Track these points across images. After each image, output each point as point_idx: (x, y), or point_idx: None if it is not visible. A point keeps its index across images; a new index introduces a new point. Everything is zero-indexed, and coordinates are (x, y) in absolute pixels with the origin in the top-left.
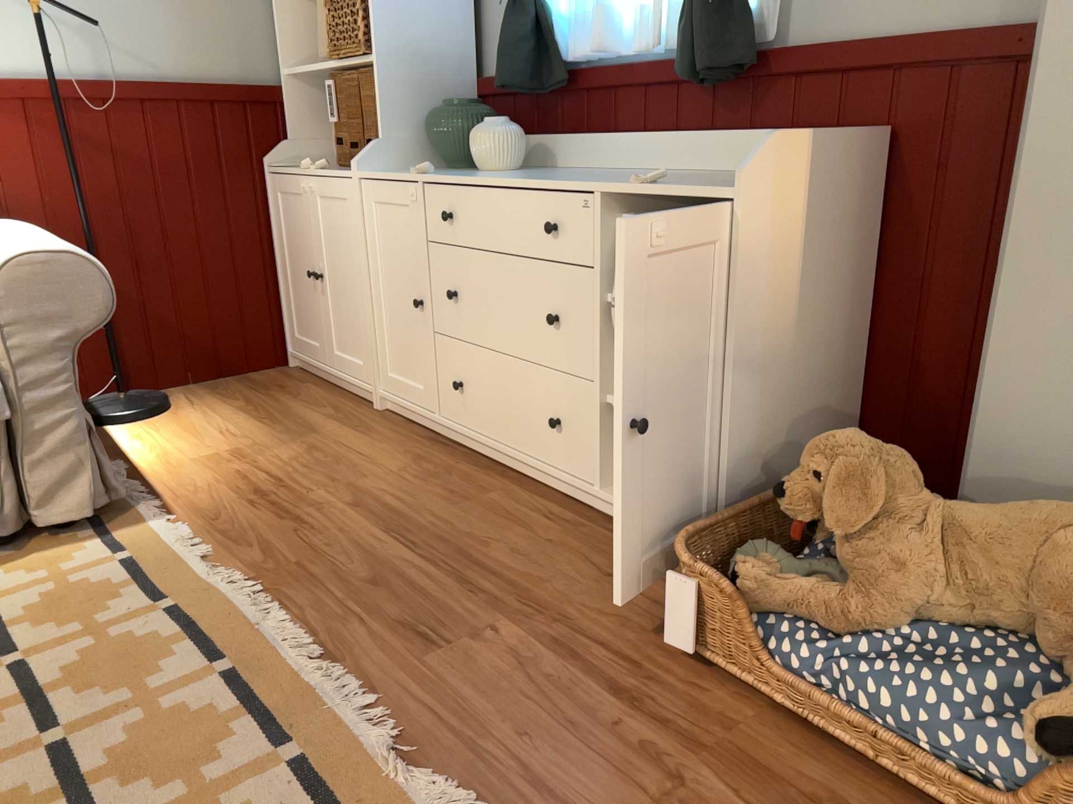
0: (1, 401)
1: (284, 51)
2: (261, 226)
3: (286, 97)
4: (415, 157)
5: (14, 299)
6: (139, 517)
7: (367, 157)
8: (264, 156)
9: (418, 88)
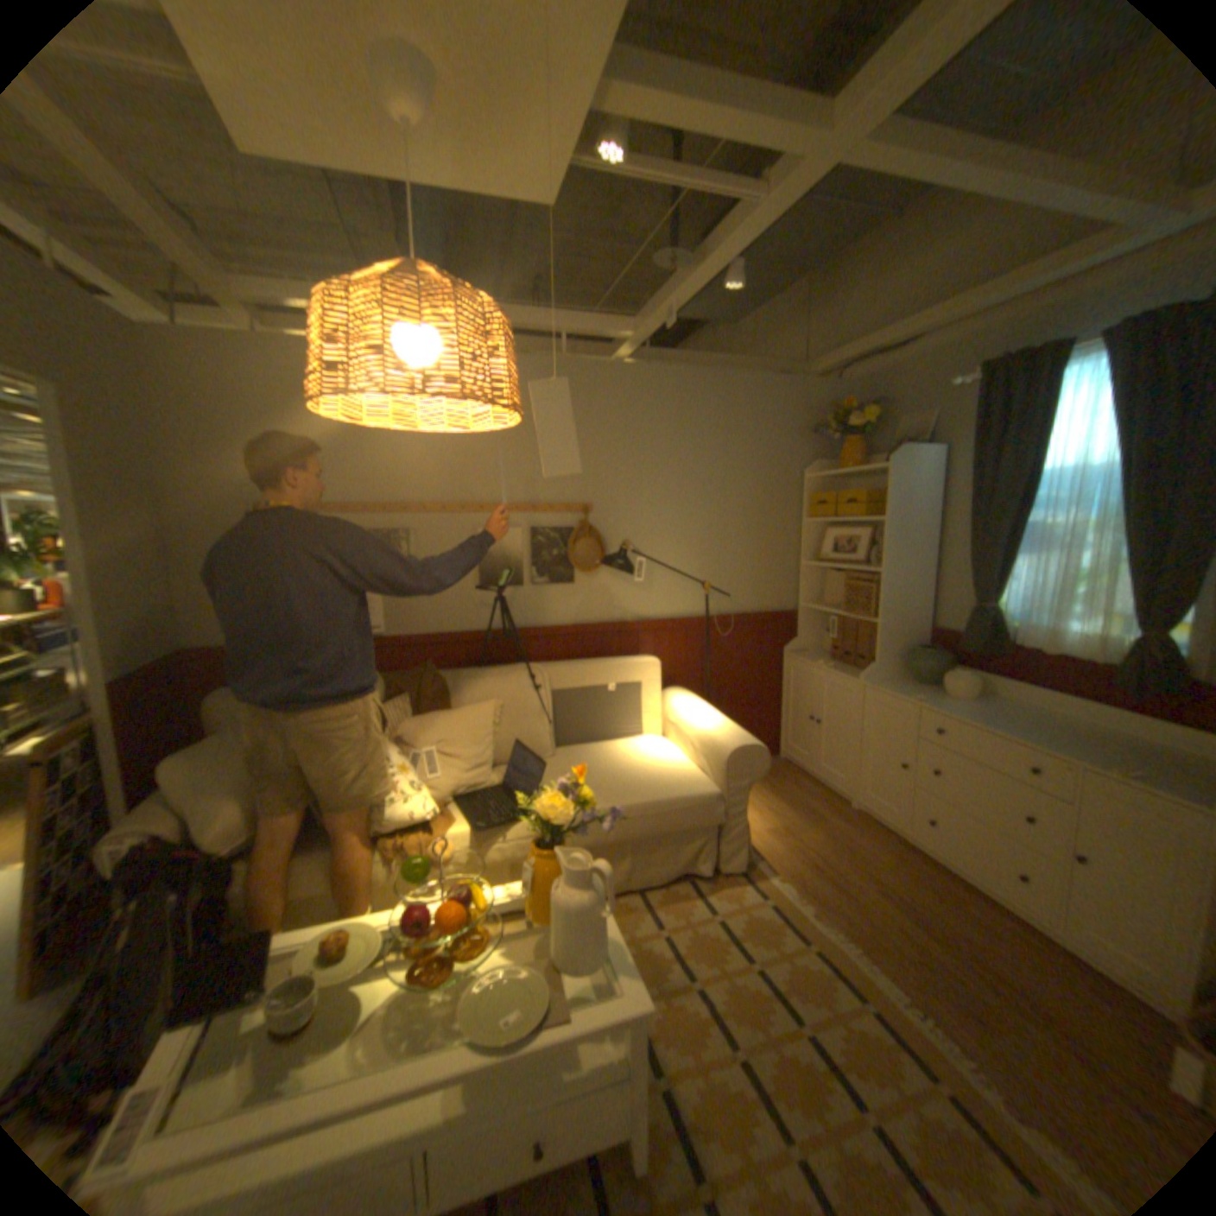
0: (723, 815)
1: (802, 593)
2: (777, 681)
3: (800, 615)
4: (895, 672)
5: (734, 767)
6: (763, 874)
7: (870, 674)
8: (784, 645)
9: (901, 635)
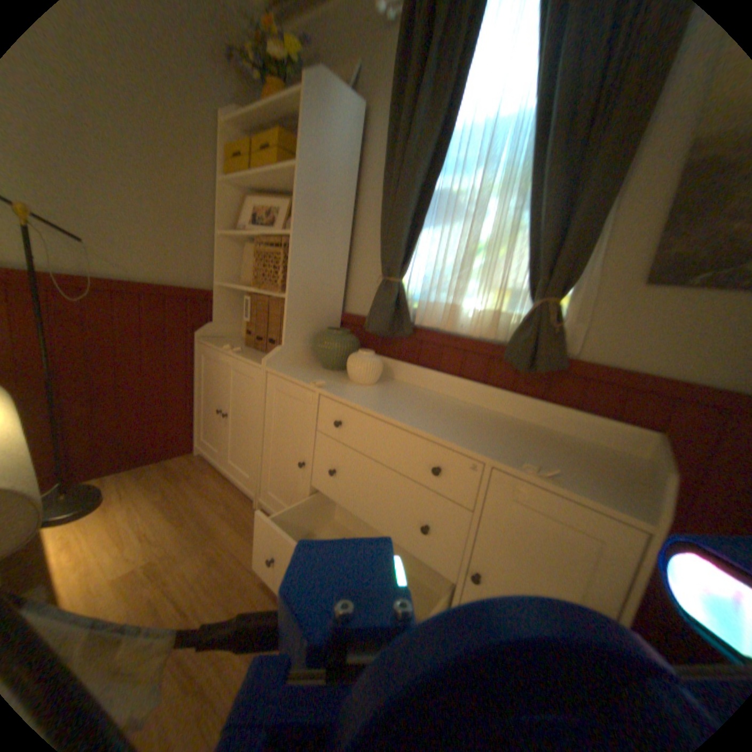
0: None
1: (219, 269)
2: (188, 370)
3: (216, 295)
4: (304, 356)
5: None
6: None
7: (275, 356)
8: (196, 329)
9: (312, 314)
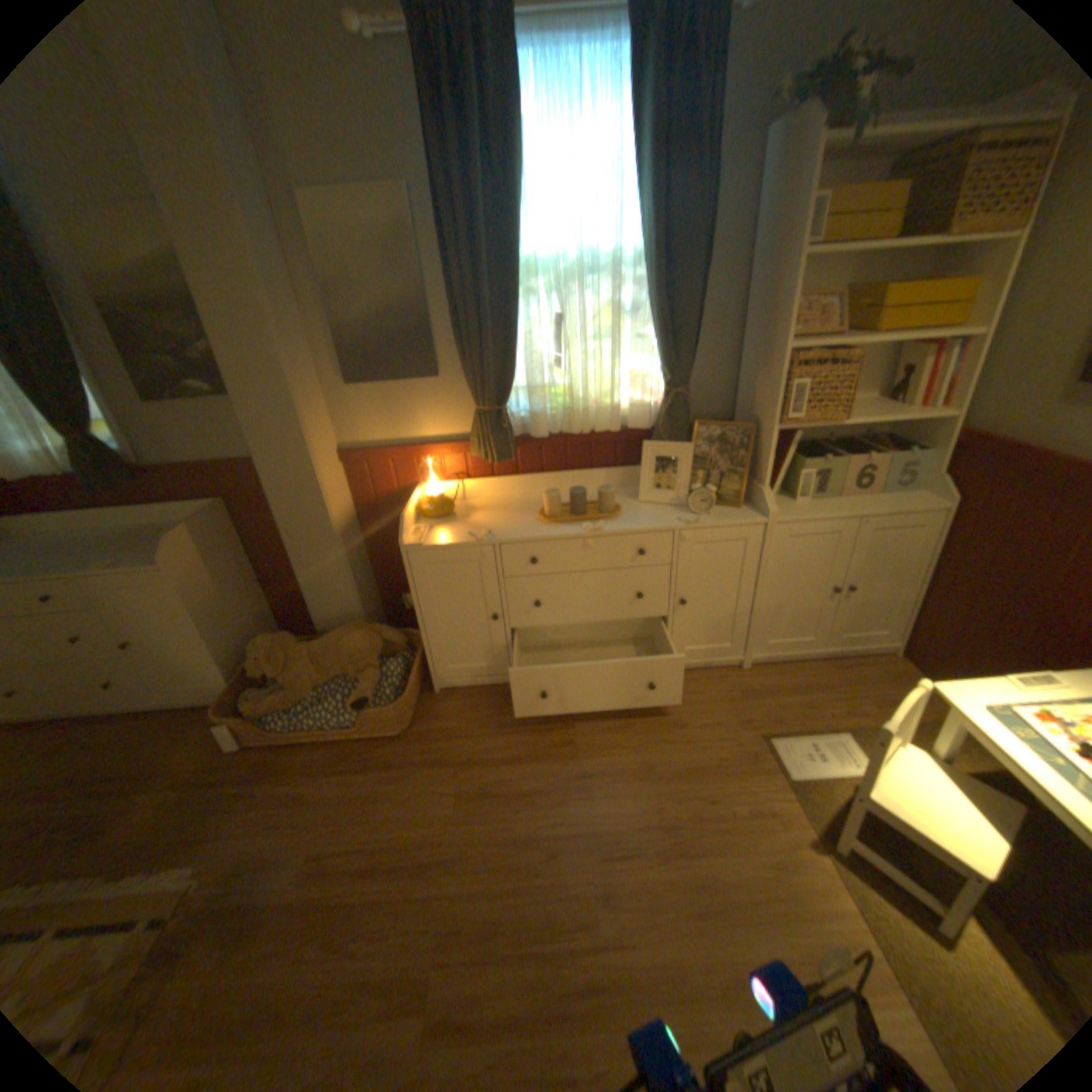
0: None
1: None
2: None
3: None
4: None
5: None
6: None
7: None
8: None
9: None
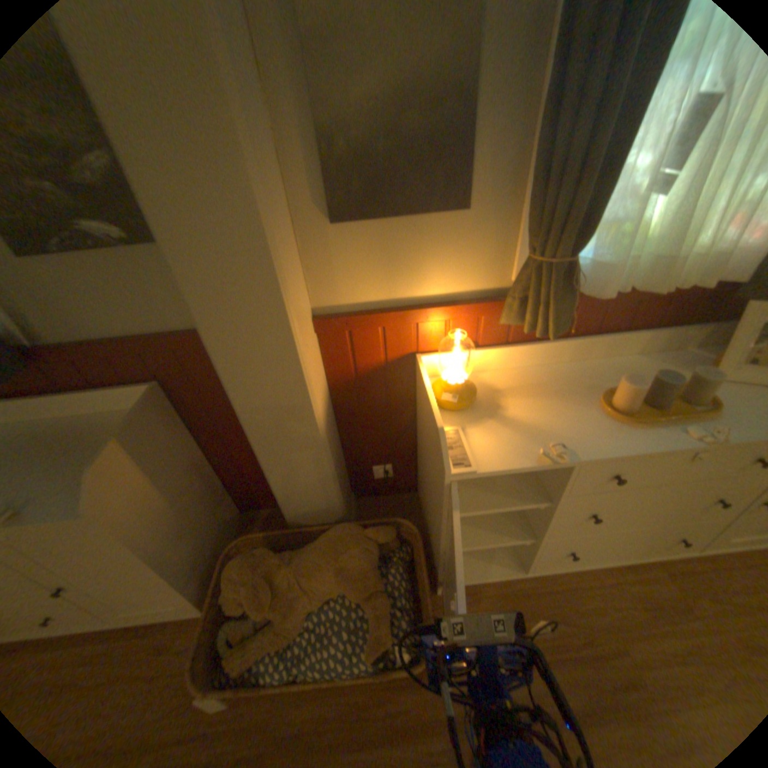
0: None
1: None
2: None
3: None
4: None
5: None
6: None
7: None
8: None
9: None
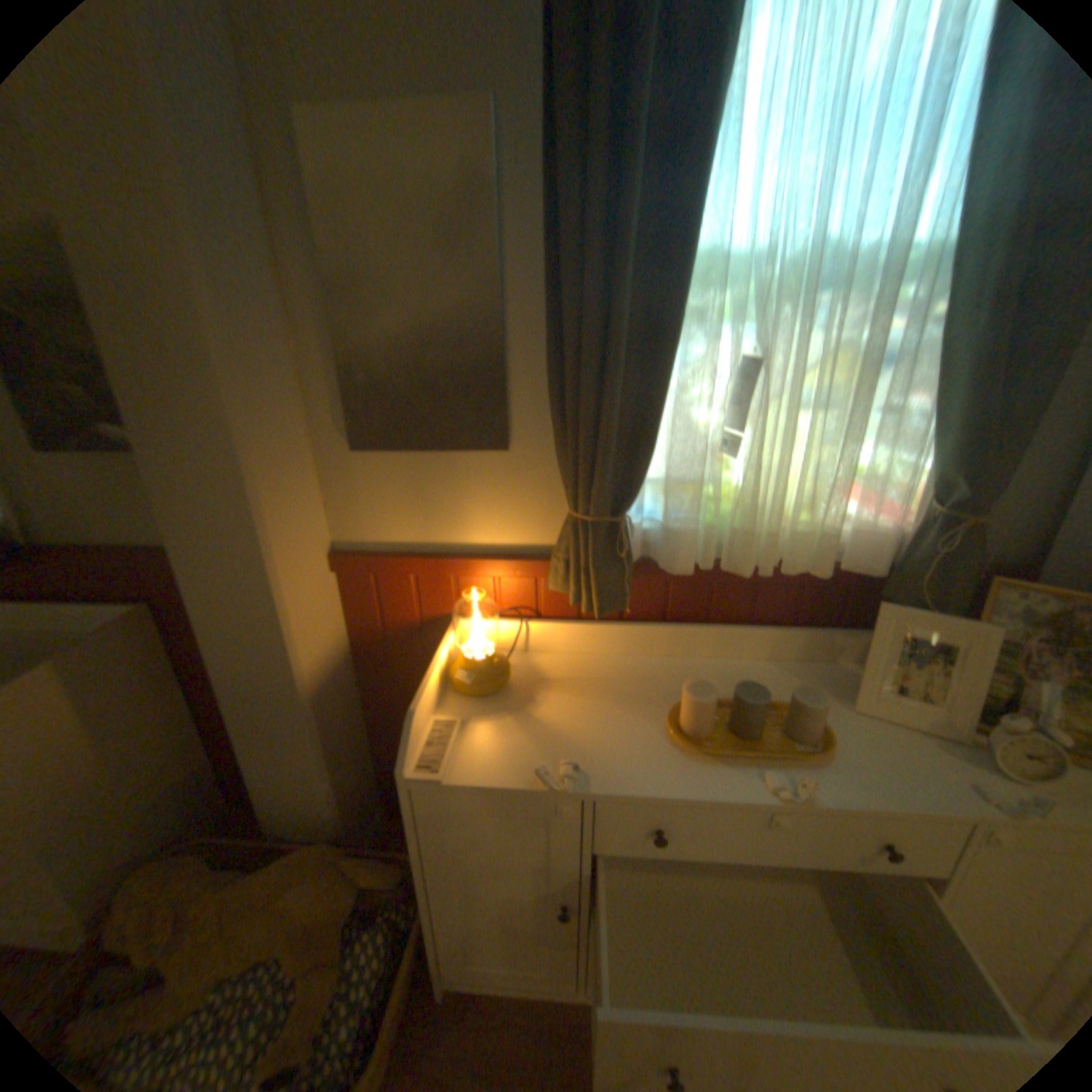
0: None
1: None
2: None
3: None
4: None
5: None
6: None
7: None
8: None
9: None
